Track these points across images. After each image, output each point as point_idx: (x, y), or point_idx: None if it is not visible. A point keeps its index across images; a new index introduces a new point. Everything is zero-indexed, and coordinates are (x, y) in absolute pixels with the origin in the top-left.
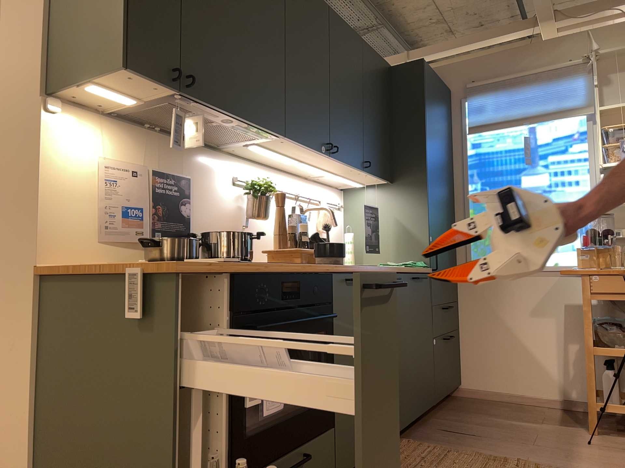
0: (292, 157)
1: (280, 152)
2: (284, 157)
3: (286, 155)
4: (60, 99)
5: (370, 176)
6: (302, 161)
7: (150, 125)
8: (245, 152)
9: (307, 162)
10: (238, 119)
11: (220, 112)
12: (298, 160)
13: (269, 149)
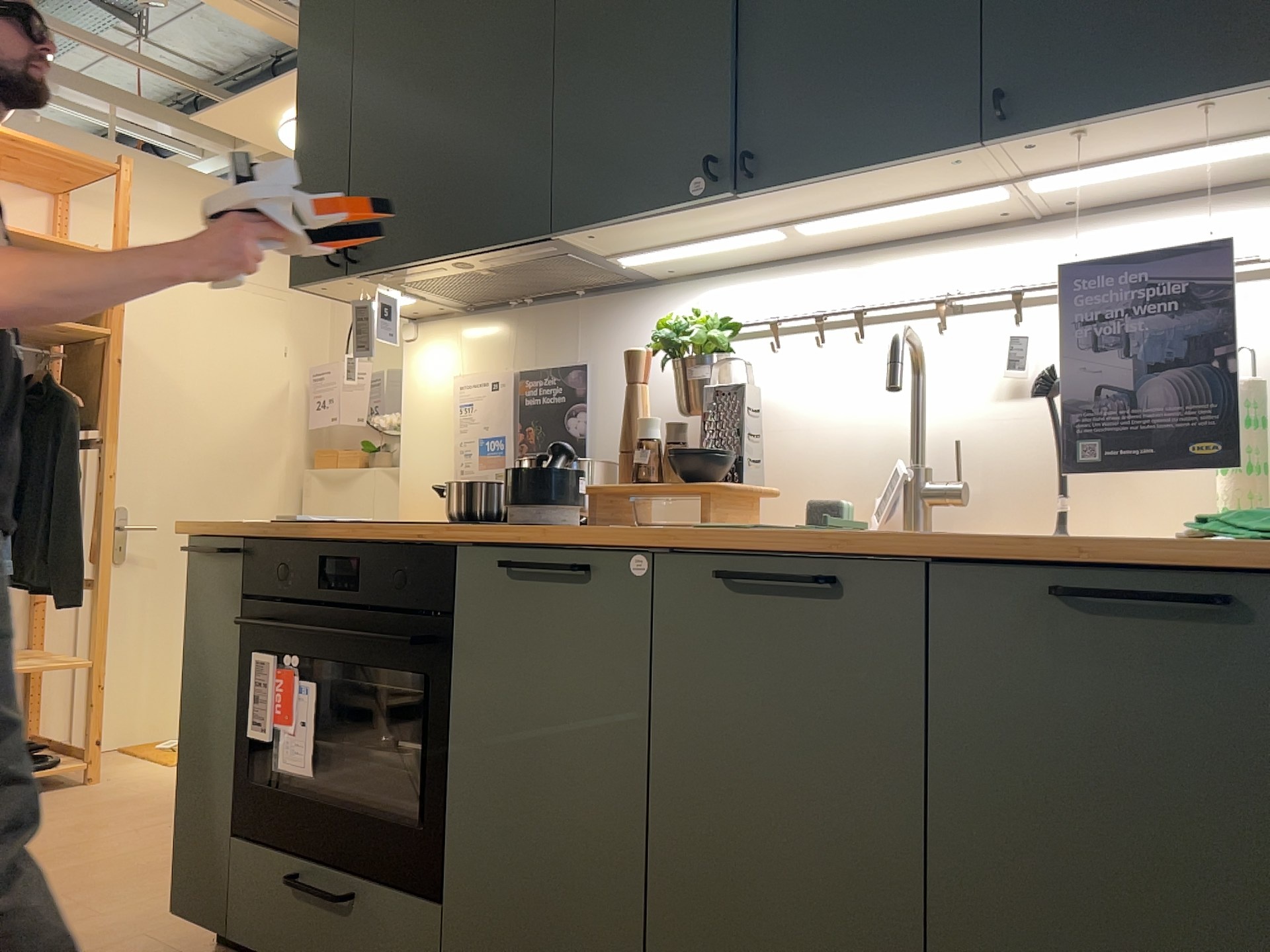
0: (734, 233)
1: (688, 241)
2: (724, 241)
3: (711, 237)
4: (421, 318)
5: (1134, 124)
6: (784, 224)
7: (512, 300)
8: (702, 261)
9: (810, 219)
10: (452, 258)
11: (423, 265)
12: (764, 228)
13: (652, 249)
